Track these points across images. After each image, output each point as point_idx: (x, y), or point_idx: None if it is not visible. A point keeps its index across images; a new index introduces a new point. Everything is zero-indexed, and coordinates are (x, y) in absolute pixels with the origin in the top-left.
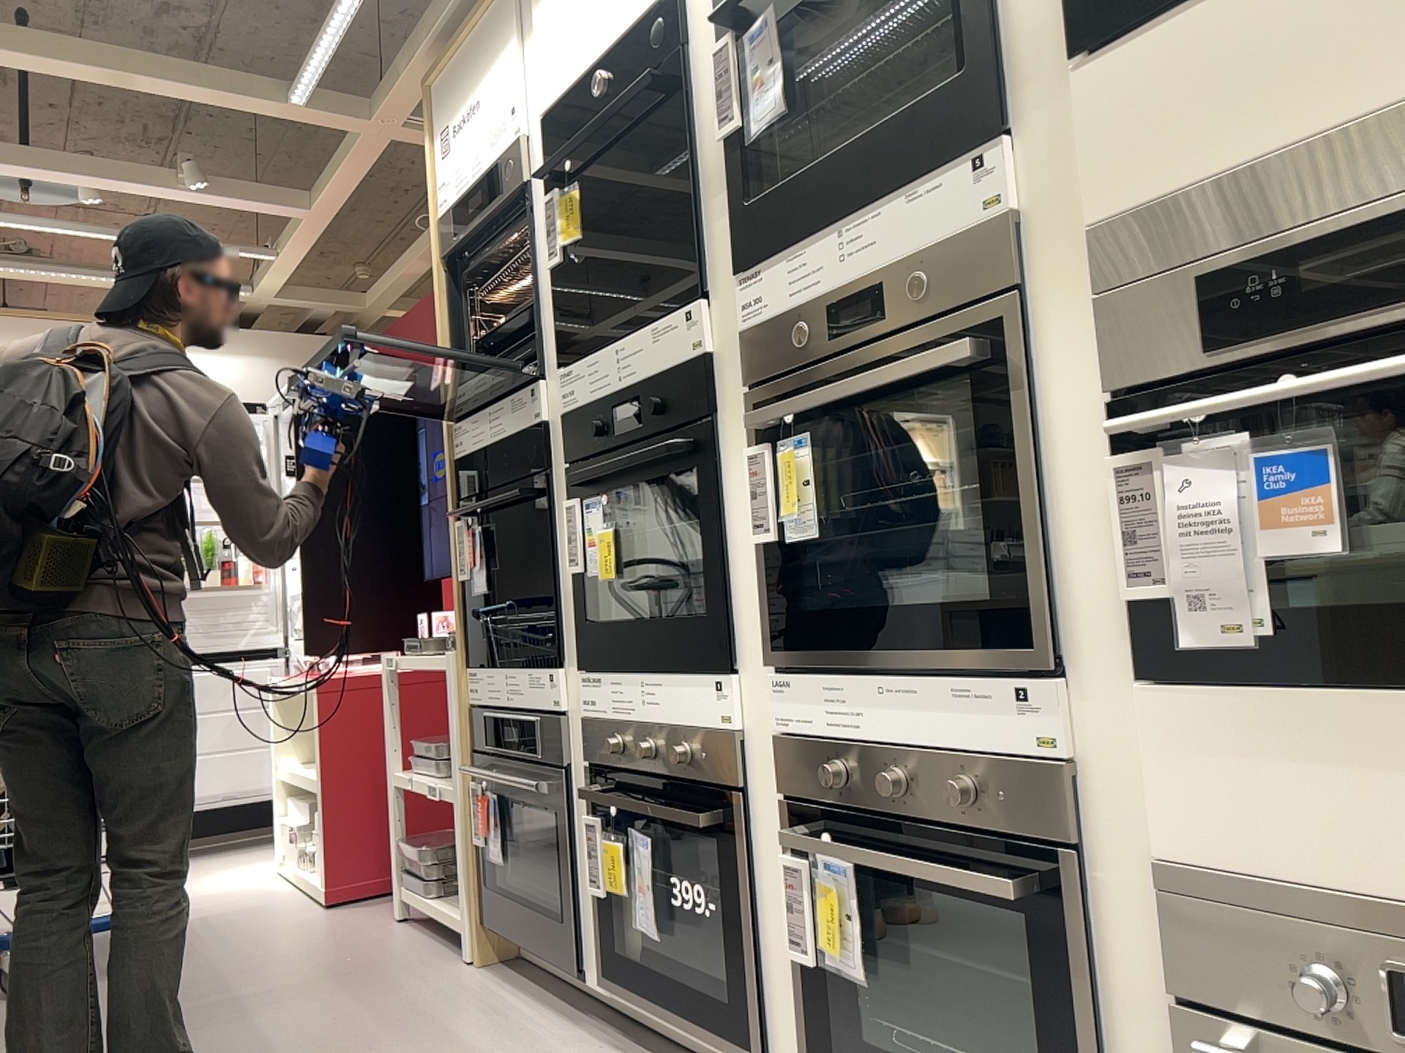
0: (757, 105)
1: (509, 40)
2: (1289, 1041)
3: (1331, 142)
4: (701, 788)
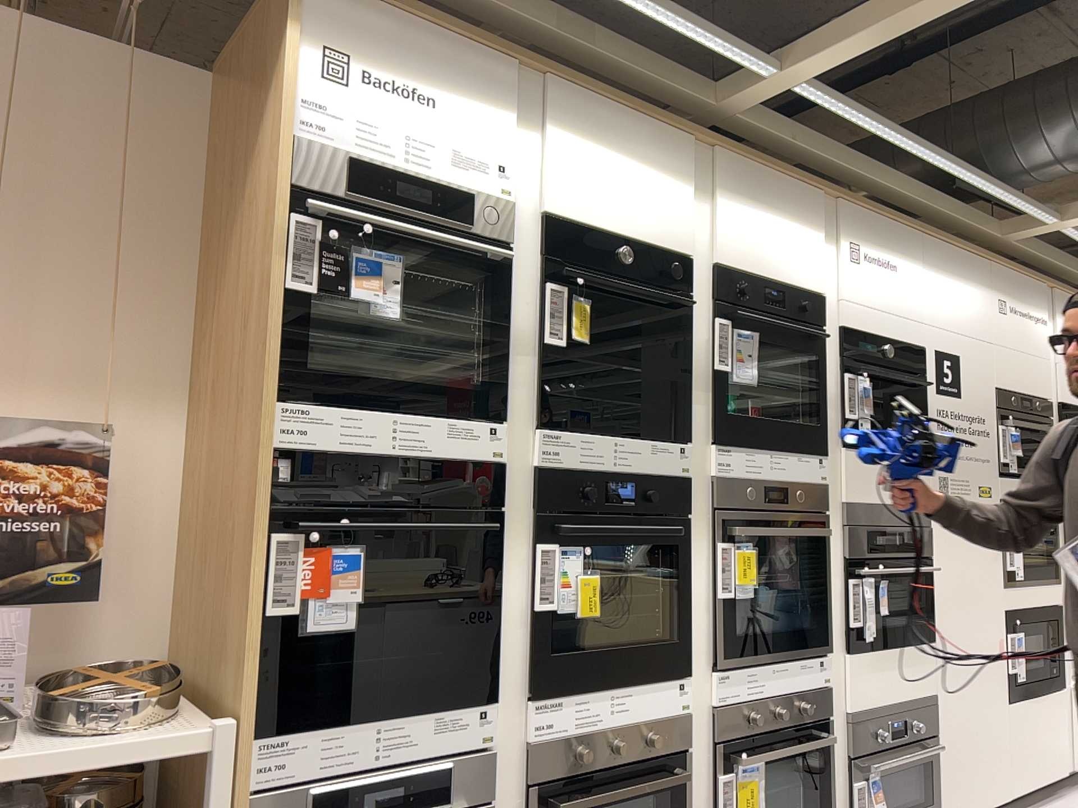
0: (738, 368)
1: (510, 107)
2: (866, 754)
3: (878, 504)
4: (655, 758)
